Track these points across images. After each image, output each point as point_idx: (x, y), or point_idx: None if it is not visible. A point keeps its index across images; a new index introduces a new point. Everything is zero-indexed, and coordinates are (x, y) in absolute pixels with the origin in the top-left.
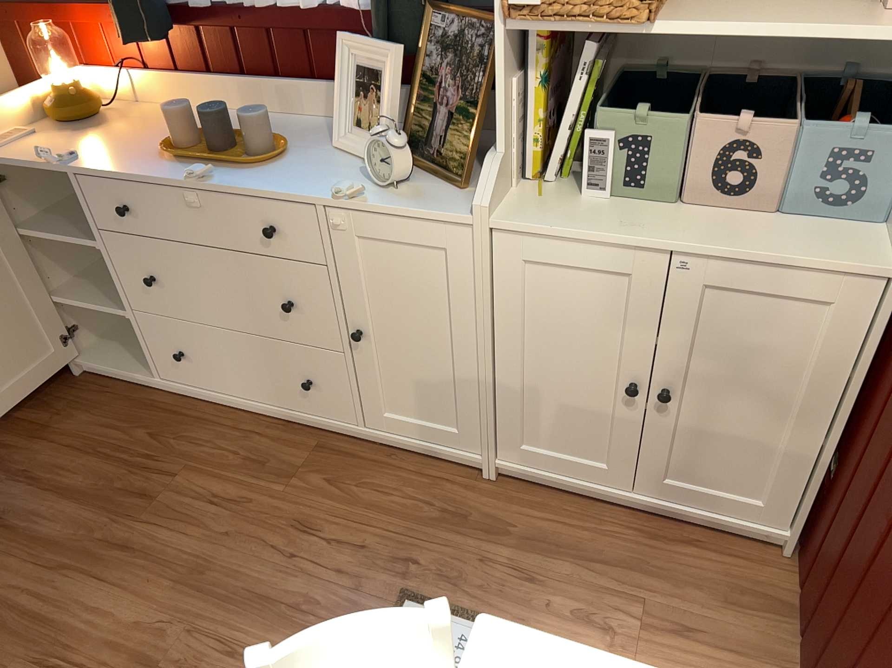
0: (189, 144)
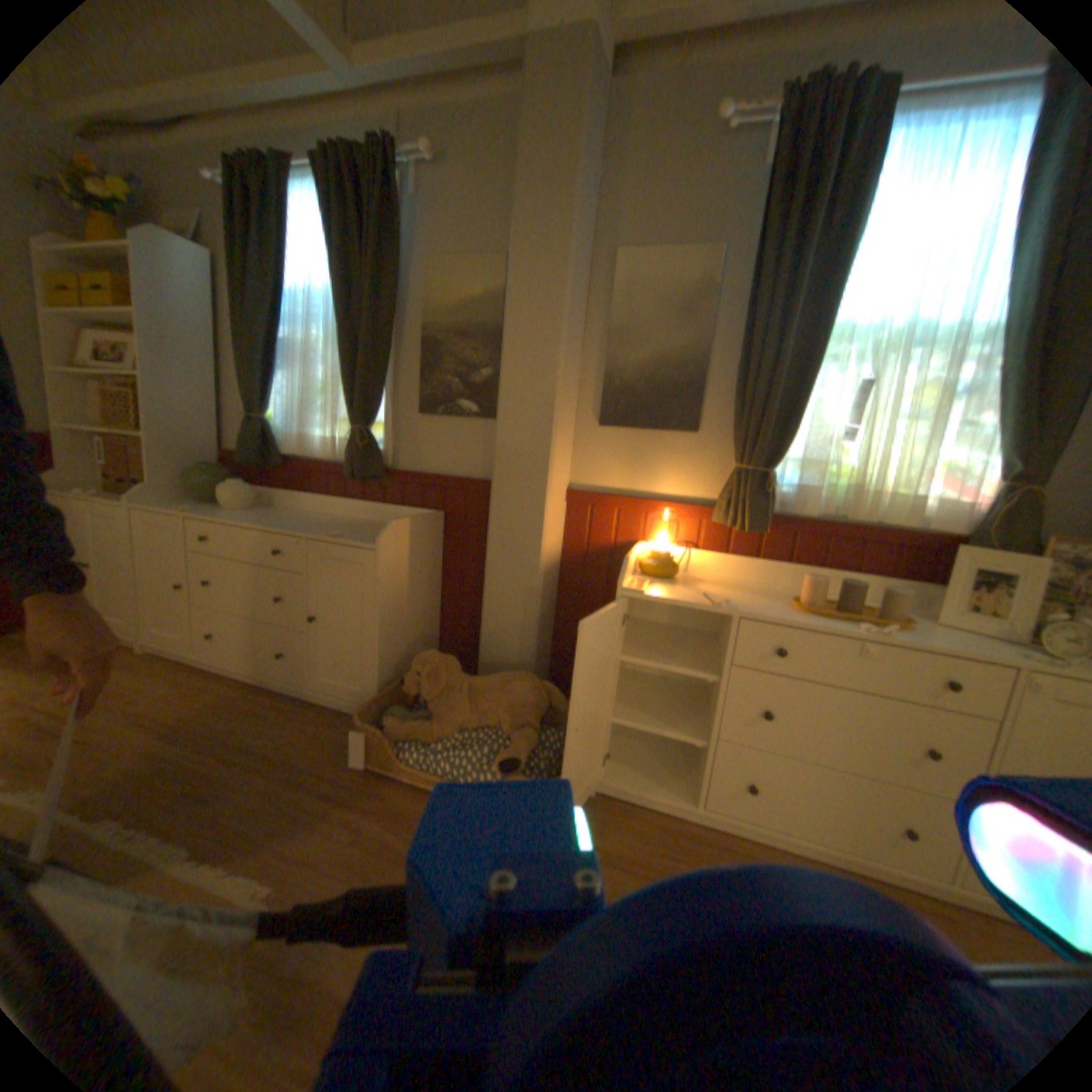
0: (818, 602)
